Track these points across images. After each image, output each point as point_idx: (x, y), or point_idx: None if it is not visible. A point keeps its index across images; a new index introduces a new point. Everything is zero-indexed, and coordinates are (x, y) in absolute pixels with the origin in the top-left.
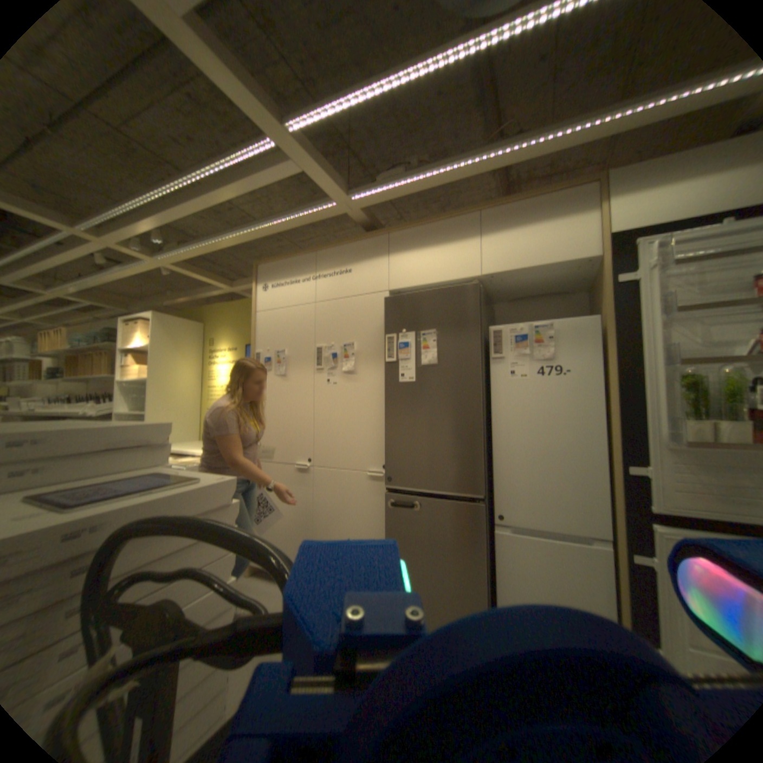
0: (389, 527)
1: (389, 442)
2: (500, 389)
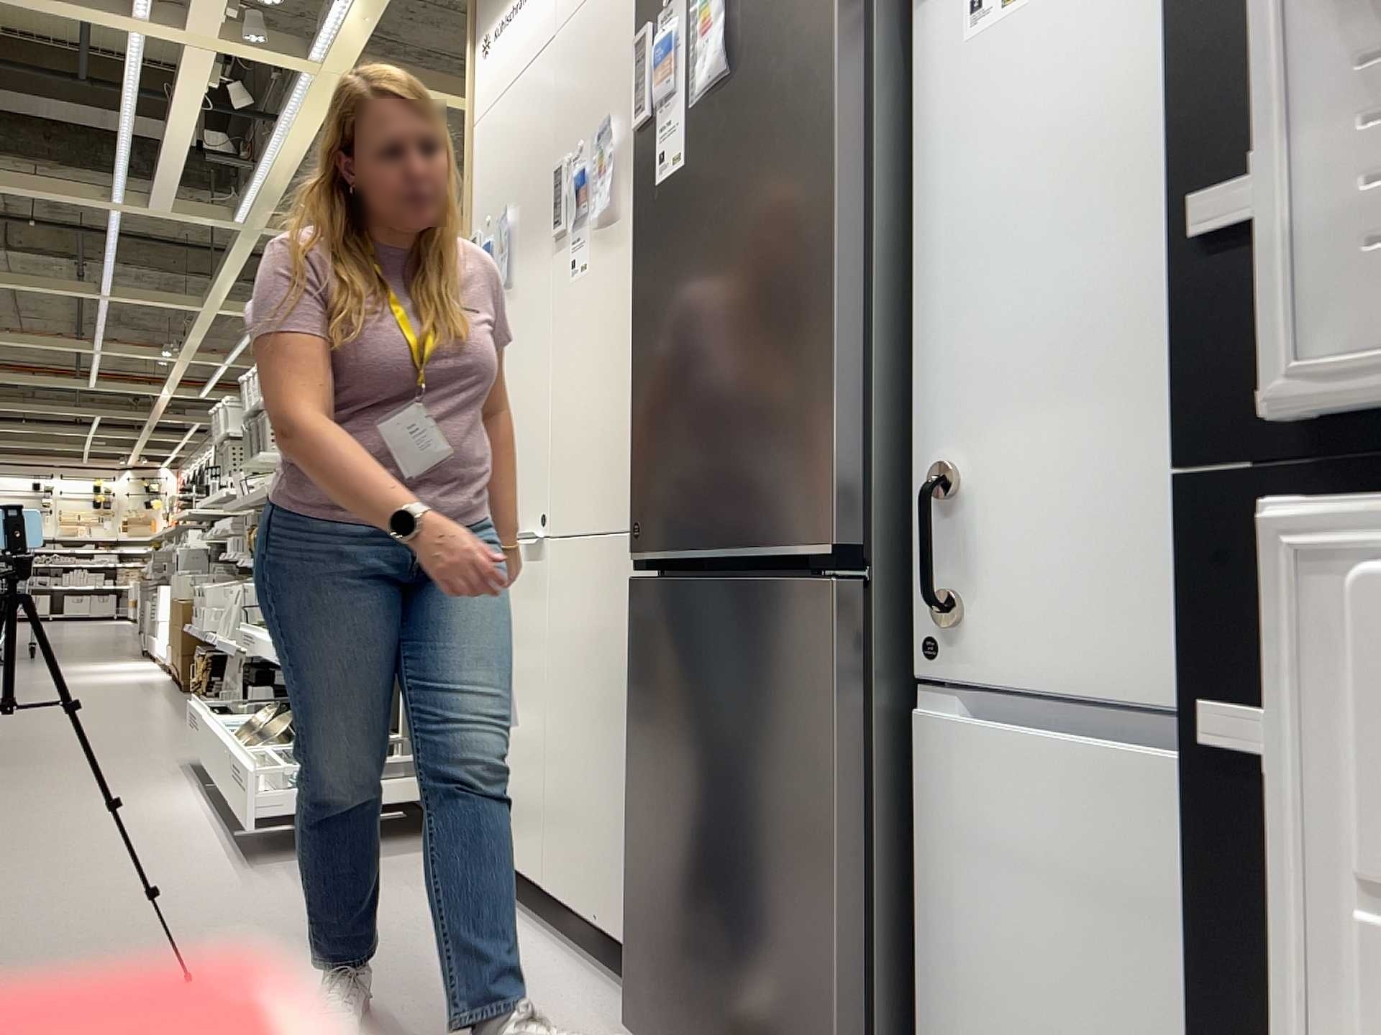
0: (635, 698)
1: (638, 407)
2: (944, 99)
